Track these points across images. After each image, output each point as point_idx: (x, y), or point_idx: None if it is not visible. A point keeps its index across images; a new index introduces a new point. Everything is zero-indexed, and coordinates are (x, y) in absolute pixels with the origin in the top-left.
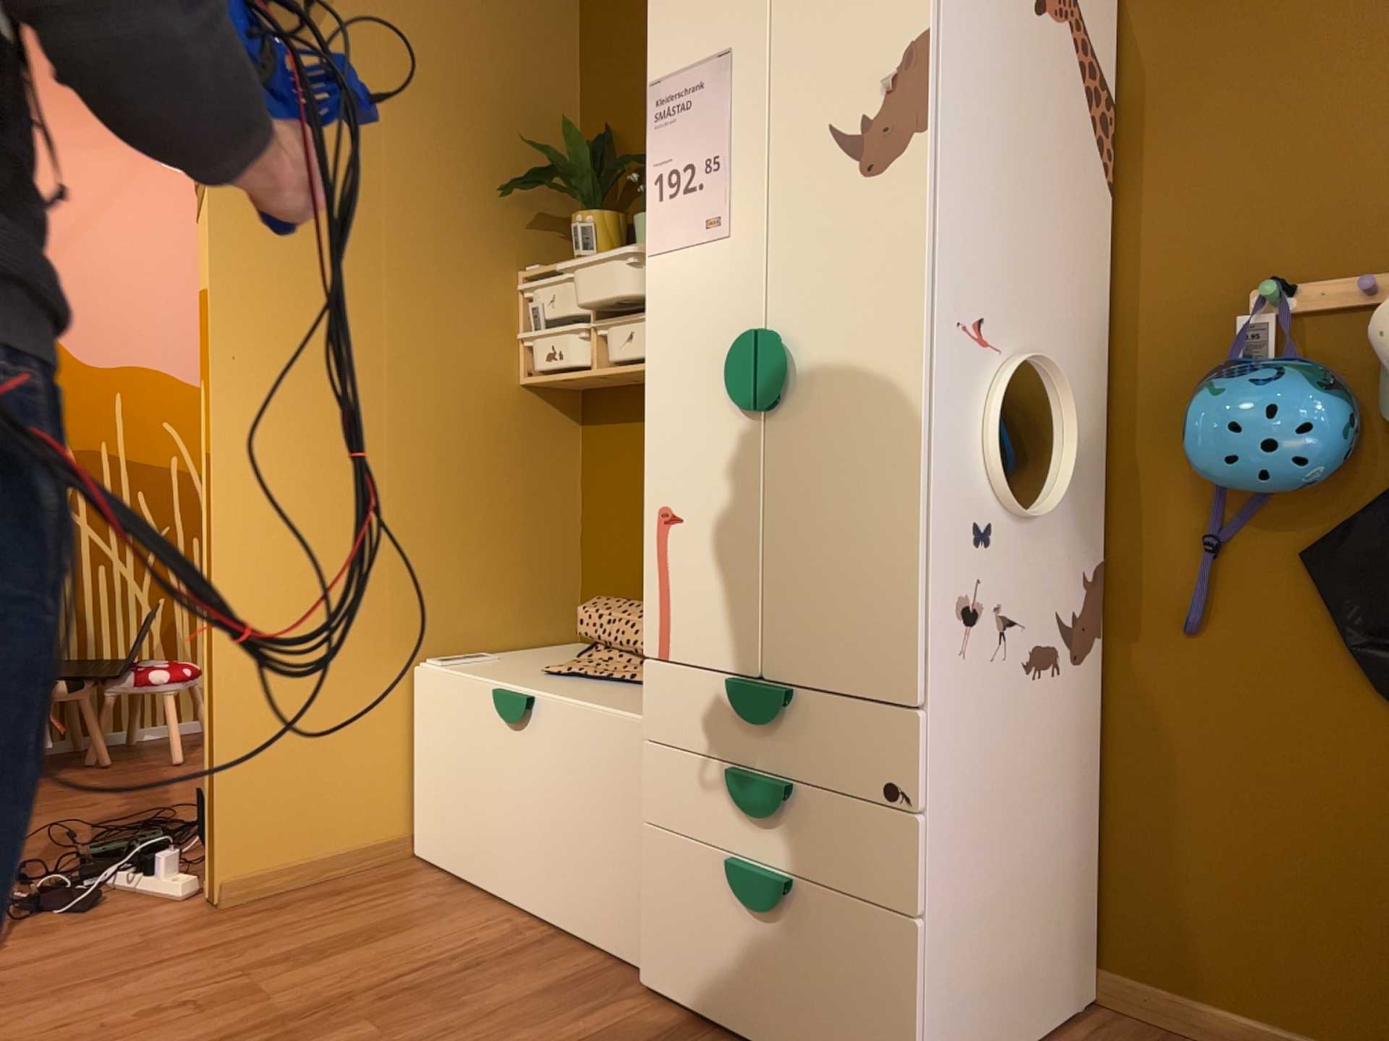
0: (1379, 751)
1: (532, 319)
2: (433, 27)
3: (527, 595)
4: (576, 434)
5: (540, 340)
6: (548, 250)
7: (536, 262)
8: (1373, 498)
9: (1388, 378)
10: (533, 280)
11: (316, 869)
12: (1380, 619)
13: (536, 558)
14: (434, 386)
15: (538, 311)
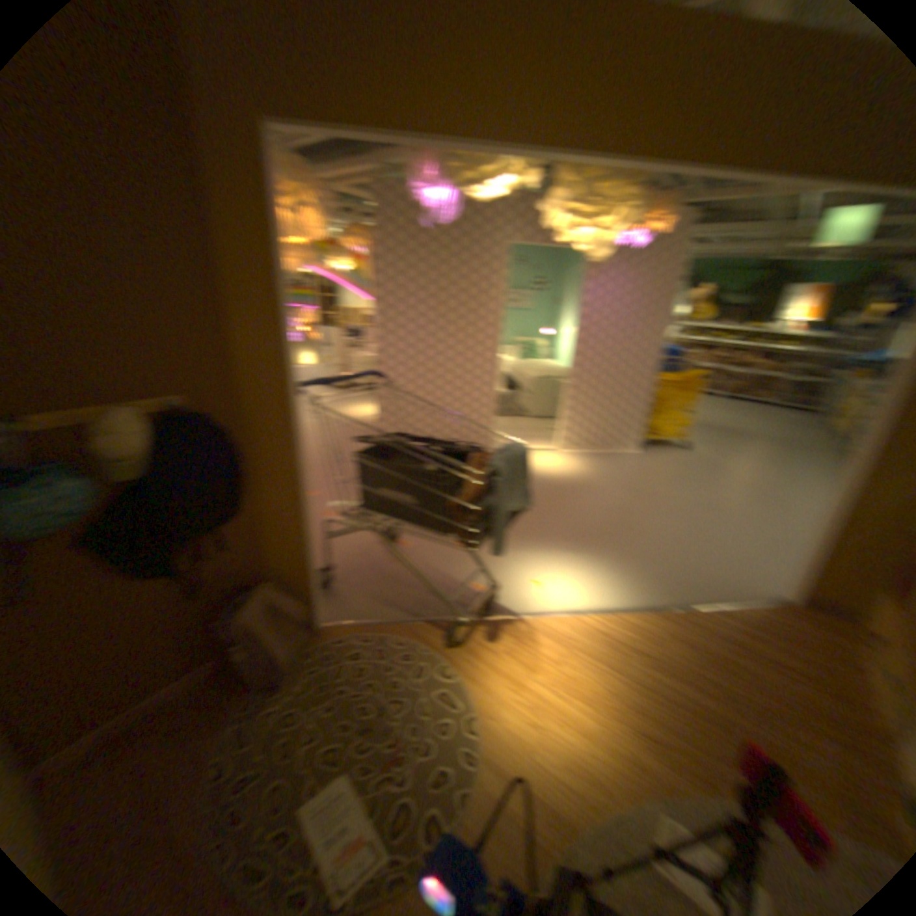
0: (125, 603)
1: None
2: None
3: None
4: None
5: None
6: None
7: None
8: (89, 513)
9: (78, 460)
10: None
11: None
12: (114, 560)
13: None
14: None
15: None
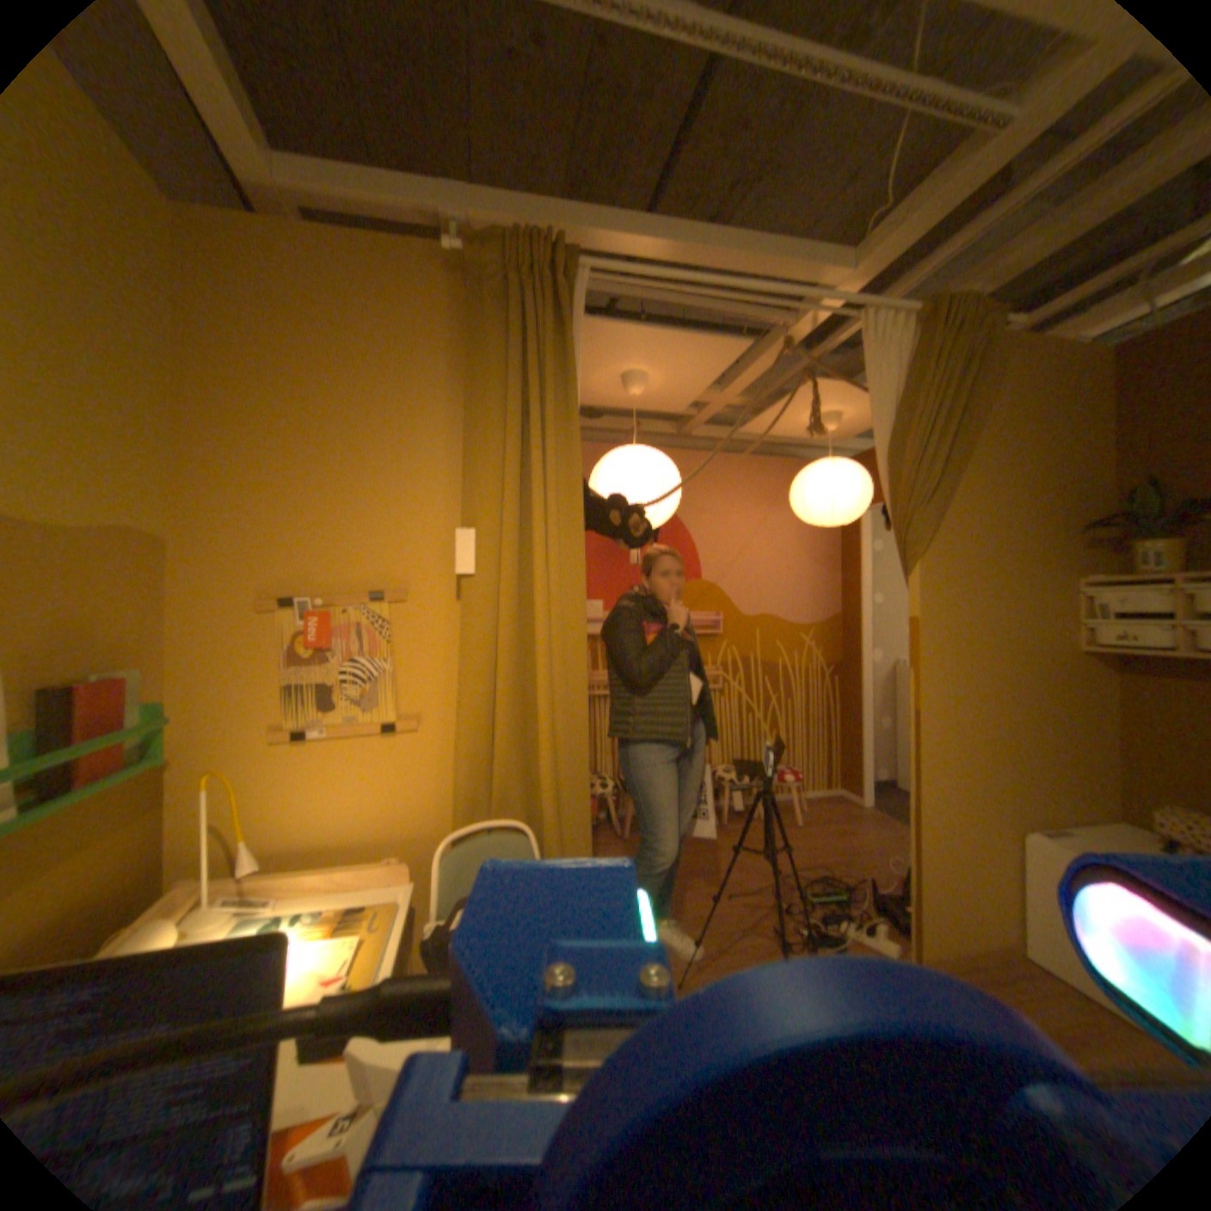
0: None
1: (1090, 607)
2: (1029, 435)
3: (1088, 788)
4: (1118, 678)
5: (1107, 623)
6: (1097, 560)
7: (1090, 569)
8: None
9: None
10: (1103, 585)
11: (975, 959)
12: None
13: (1094, 763)
14: (1032, 657)
15: (1106, 604)
